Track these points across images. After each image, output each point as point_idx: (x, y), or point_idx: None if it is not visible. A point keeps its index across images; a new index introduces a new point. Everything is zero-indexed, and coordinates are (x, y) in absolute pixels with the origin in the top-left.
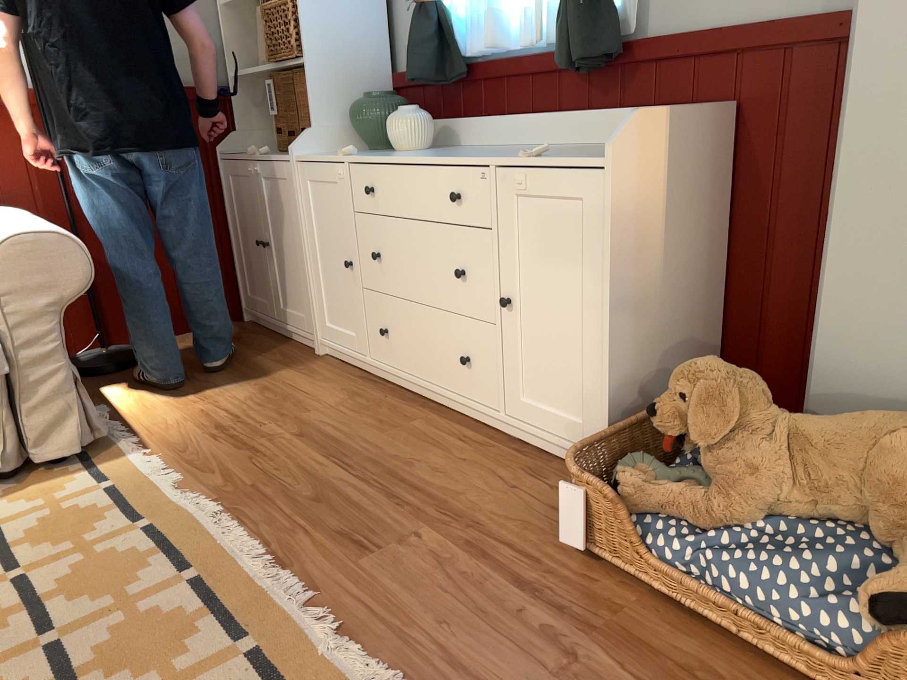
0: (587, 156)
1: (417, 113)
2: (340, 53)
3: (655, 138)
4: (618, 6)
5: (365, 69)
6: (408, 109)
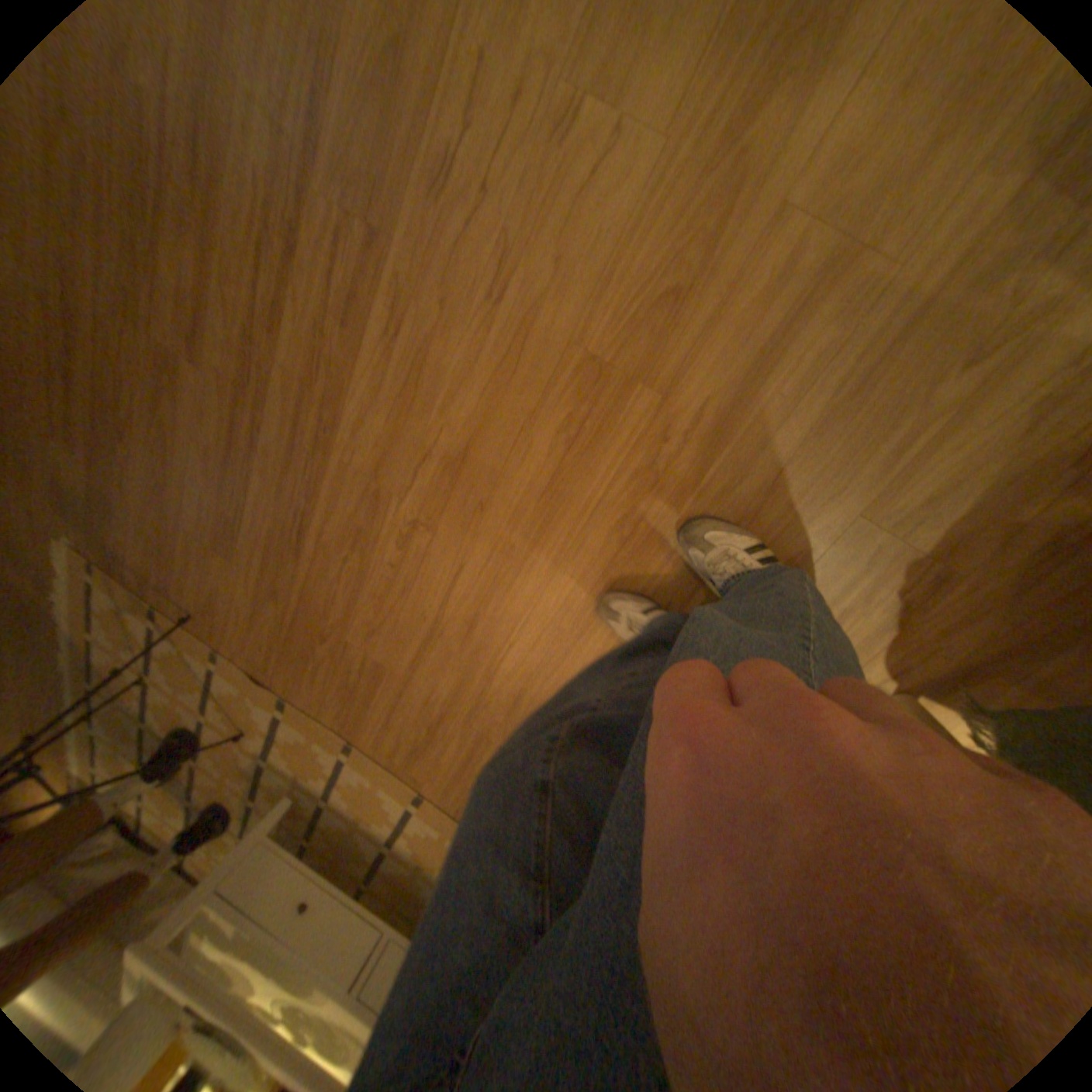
0: None
1: None
2: None
3: None
4: None
5: None
6: None
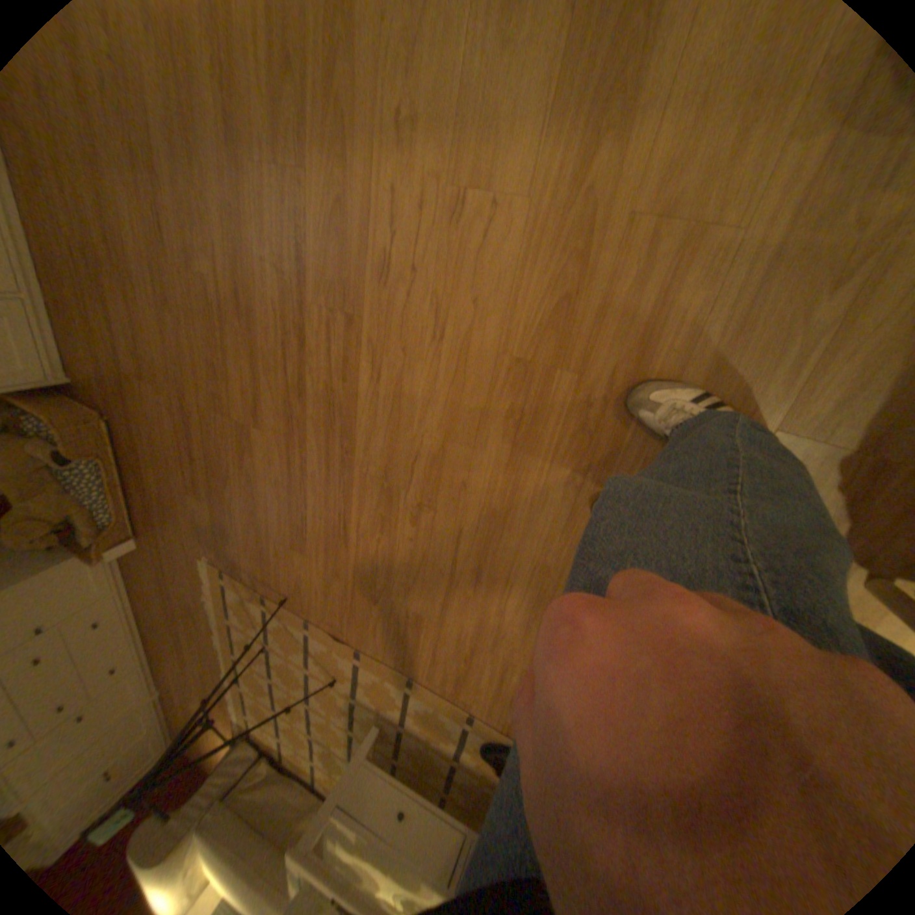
0: None
1: None
2: None
3: None
4: None
5: None
6: None
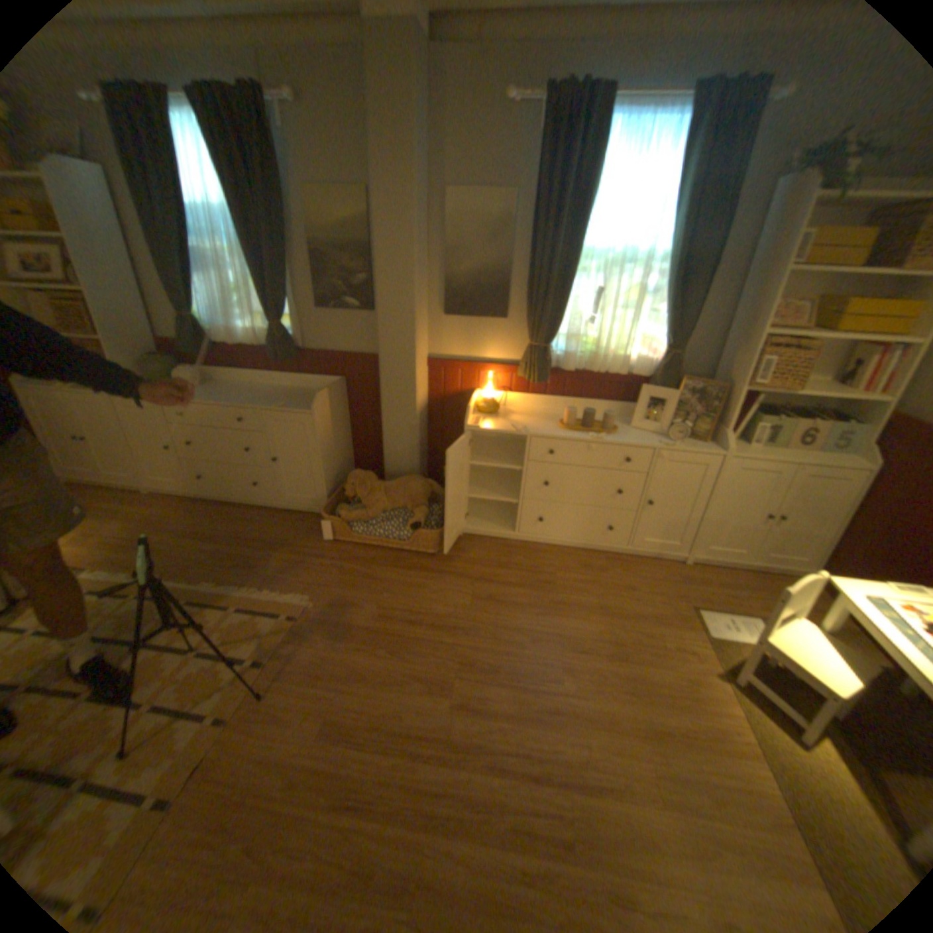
0: (301, 408)
1: (190, 370)
2: (120, 332)
3: (324, 399)
4: (291, 334)
5: (136, 338)
6: (181, 367)
